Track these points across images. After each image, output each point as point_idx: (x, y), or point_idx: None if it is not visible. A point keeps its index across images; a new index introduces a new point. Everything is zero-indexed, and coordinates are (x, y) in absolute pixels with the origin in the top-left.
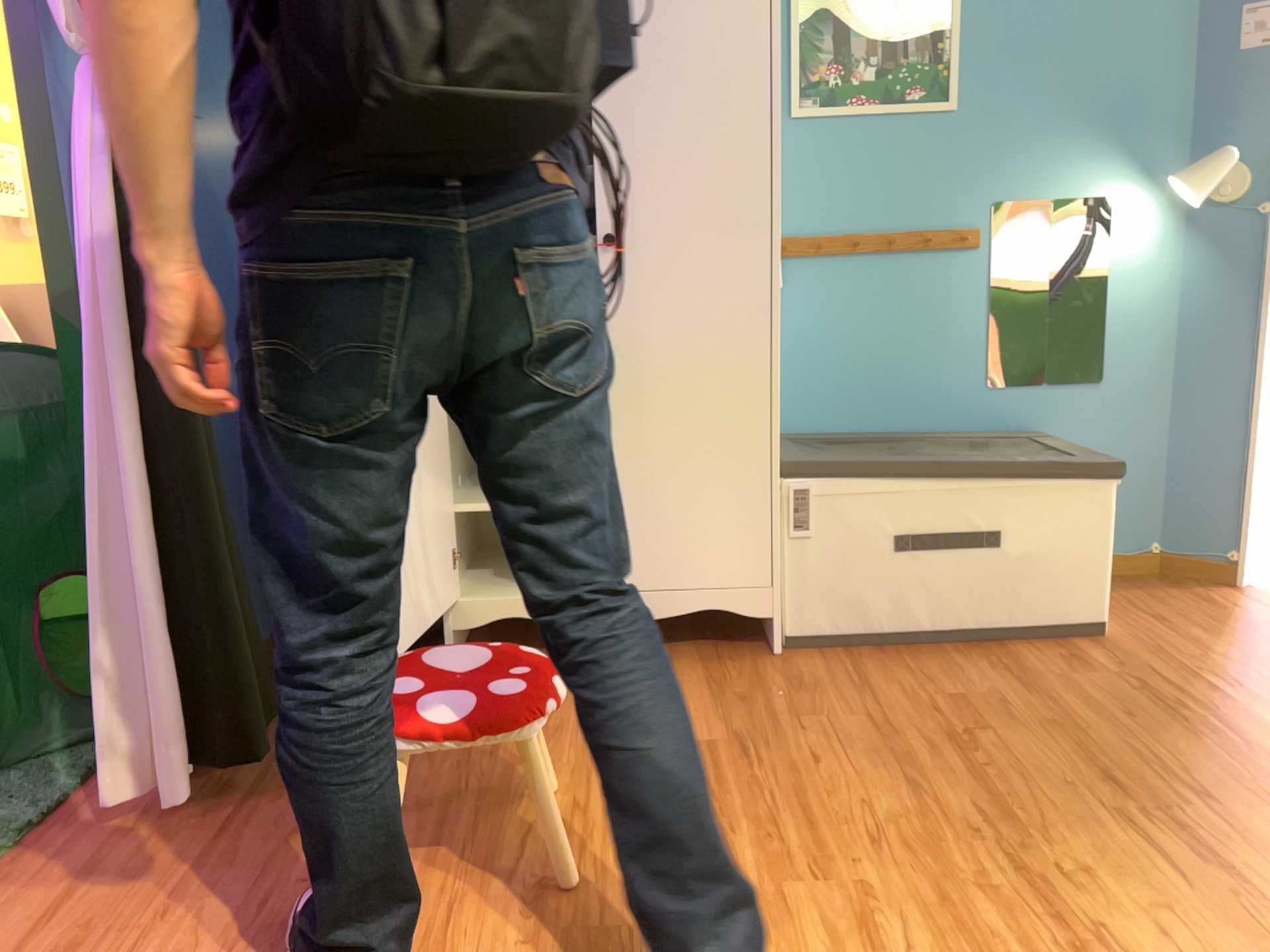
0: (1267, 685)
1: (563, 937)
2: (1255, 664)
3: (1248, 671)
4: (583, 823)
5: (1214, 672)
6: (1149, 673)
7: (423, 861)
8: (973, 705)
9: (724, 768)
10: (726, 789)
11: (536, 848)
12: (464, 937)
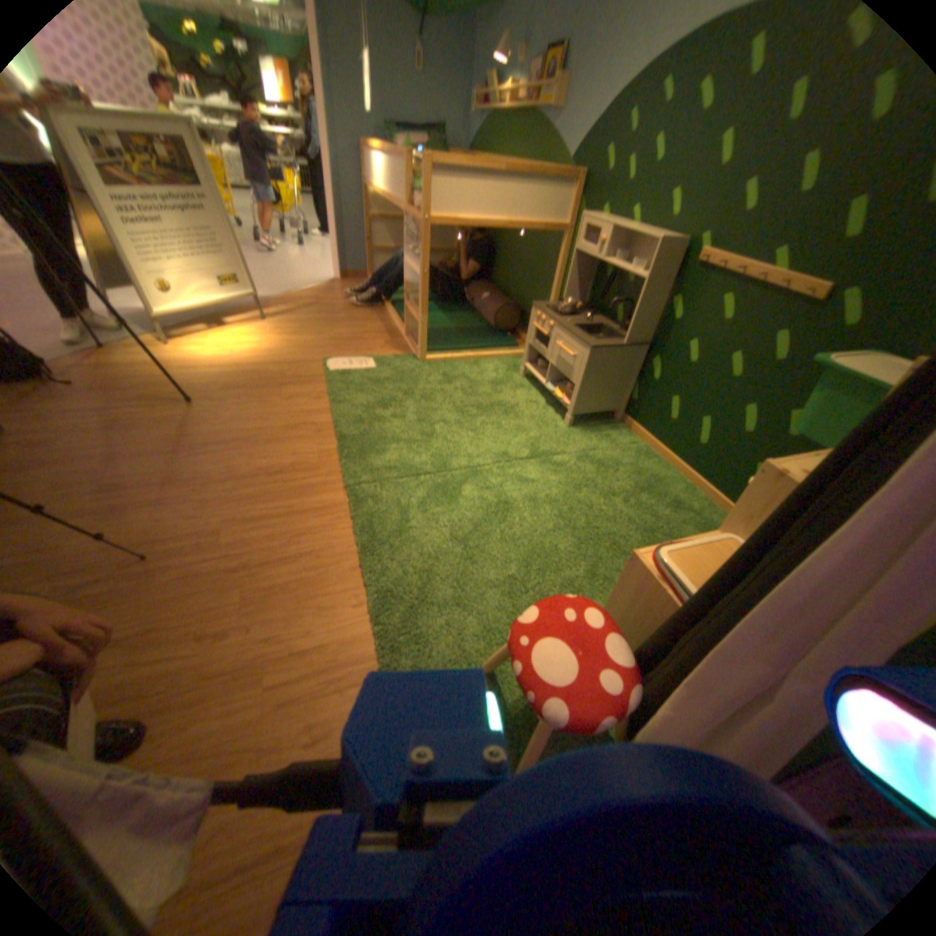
0: (100, 405)
1: (240, 612)
2: (77, 403)
3: (83, 406)
4: (132, 634)
5: (77, 413)
6: (65, 429)
7: (152, 713)
8: (65, 483)
9: (90, 578)
10: (116, 573)
11: (154, 651)
12: (234, 655)
